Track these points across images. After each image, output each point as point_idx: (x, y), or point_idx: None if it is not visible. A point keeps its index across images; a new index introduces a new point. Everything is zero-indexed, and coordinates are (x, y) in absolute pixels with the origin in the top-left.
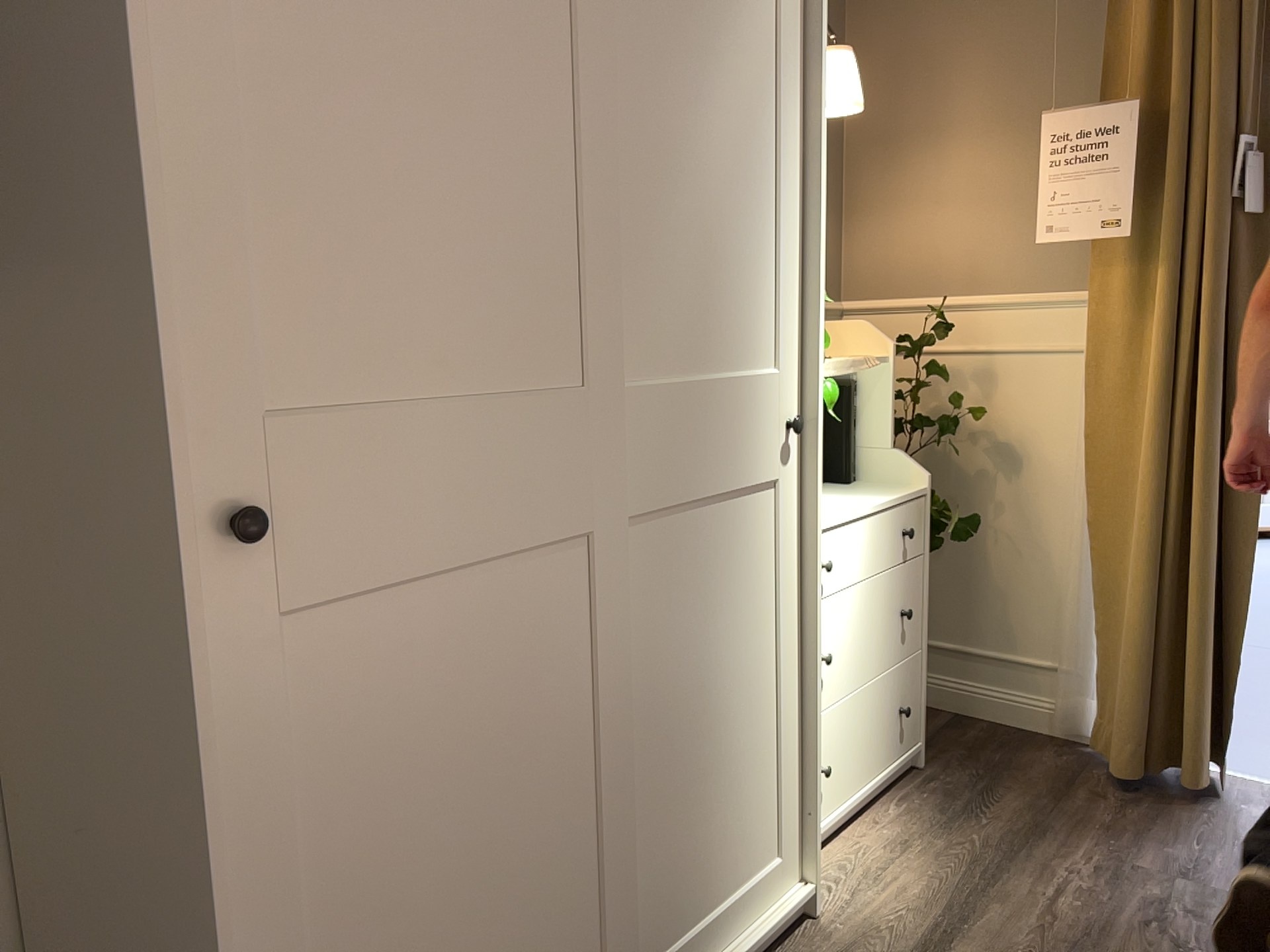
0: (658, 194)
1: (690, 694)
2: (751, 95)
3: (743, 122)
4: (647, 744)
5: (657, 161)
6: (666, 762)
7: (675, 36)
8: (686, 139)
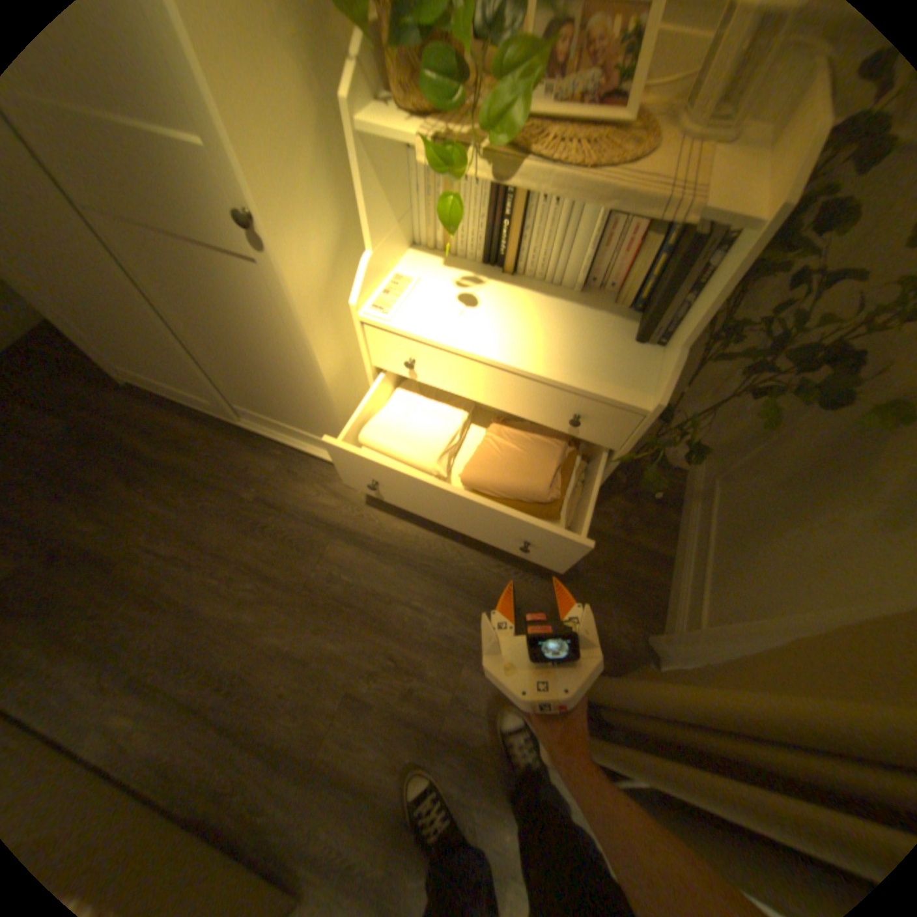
0: None
1: (227, 346)
2: None
3: None
4: (200, 346)
5: None
6: (223, 363)
7: None
8: None
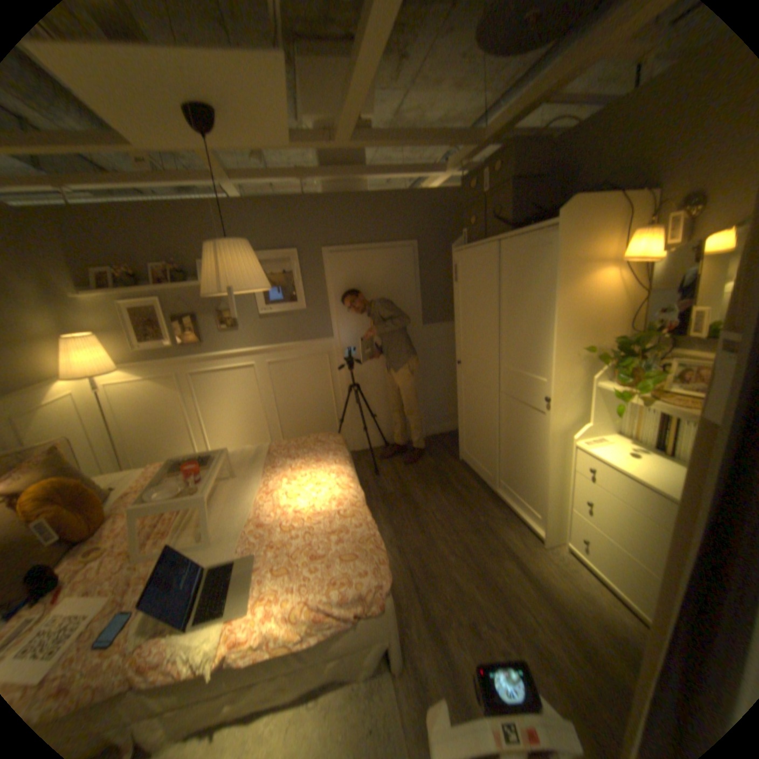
0: (511, 321)
1: (516, 447)
2: (543, 289)
3: (539, 298)
4: (505, 445)
5: (511, 314)
6: (509, 455)
7: (517, 280)
8: (519, 307)
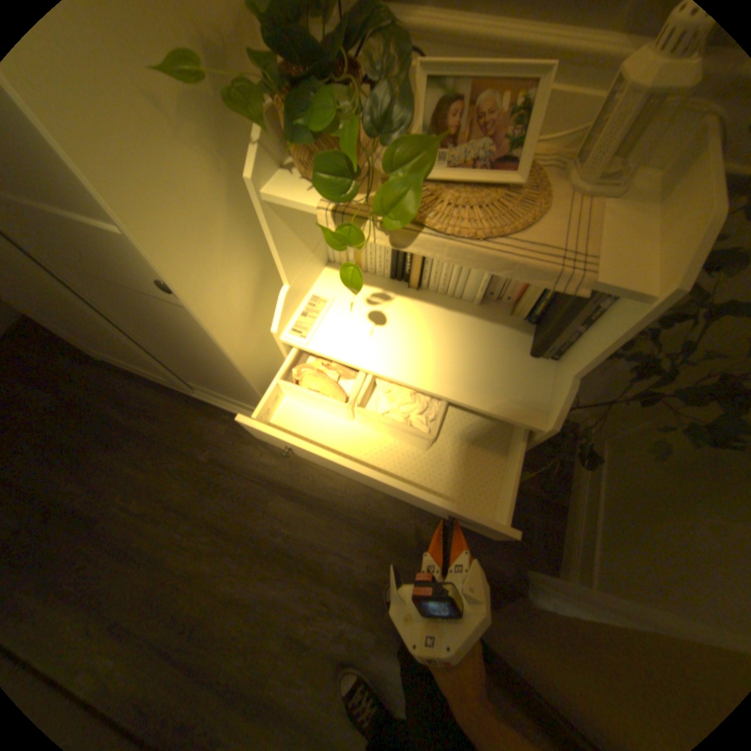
0: None
1: (173, 350)
2: None
3: None
4: (152, 346)
5: None
6: (172, 358)
7: None
8: None
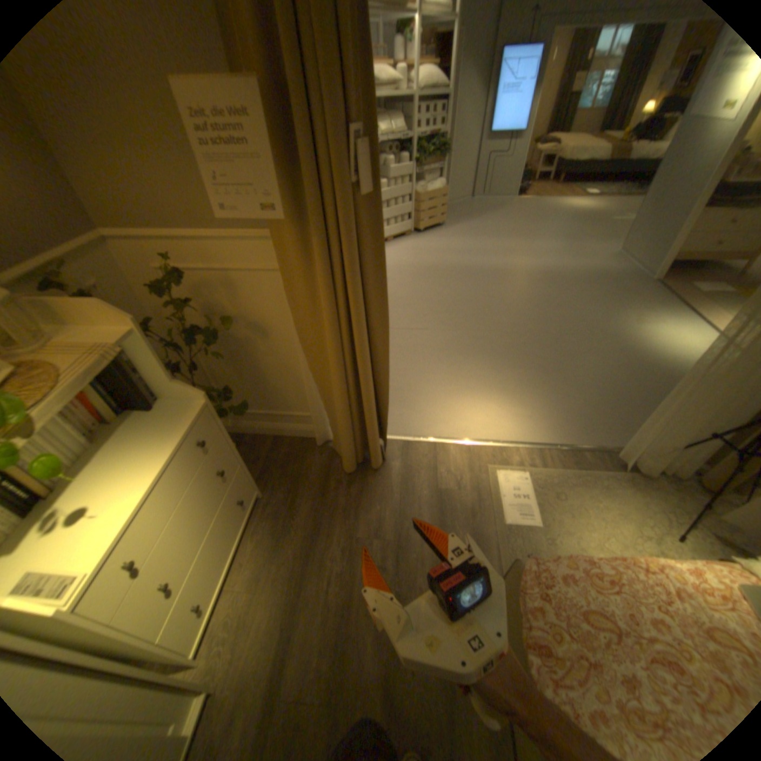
0: None
1: None
2: None
3: None
4: None
5: None
6: None
7: None
8: None
